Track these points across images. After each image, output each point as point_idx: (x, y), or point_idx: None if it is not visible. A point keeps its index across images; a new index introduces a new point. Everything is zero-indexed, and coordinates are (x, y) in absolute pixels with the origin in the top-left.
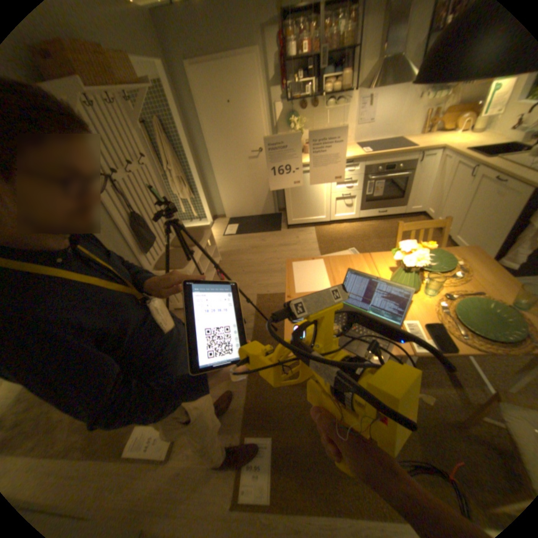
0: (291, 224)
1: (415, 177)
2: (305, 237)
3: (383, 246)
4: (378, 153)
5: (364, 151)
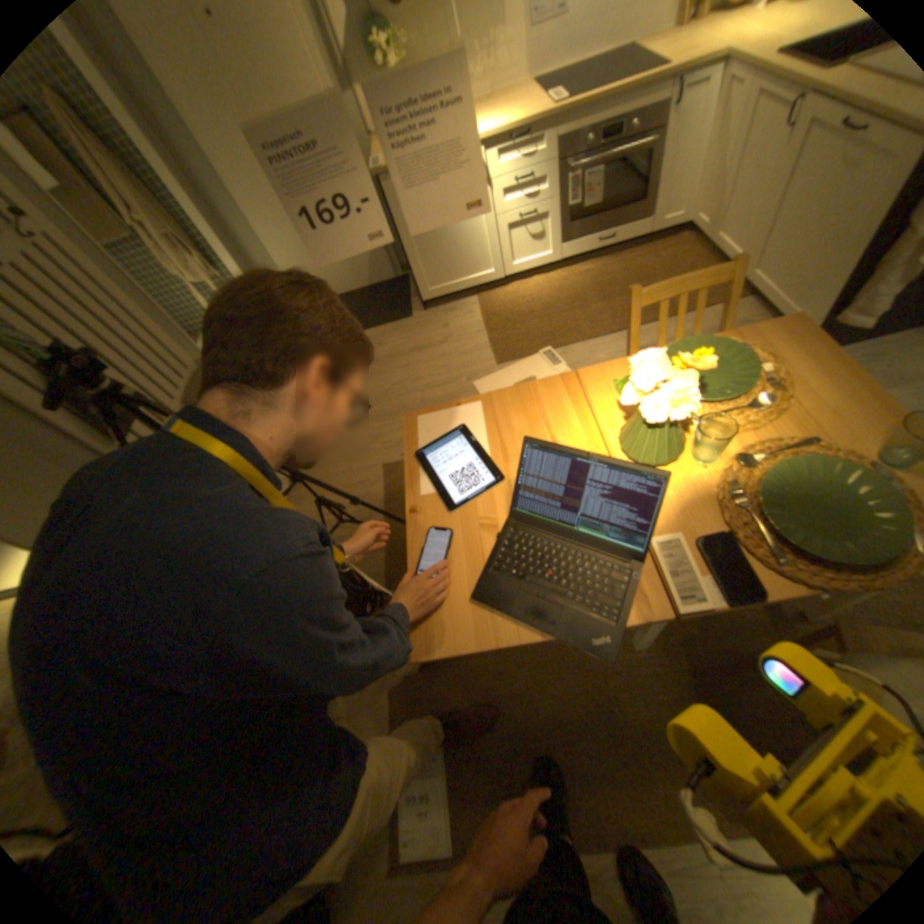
0: (429, 298)
1: (667, 143)
2: (461, 321)
3: (612, 315)
4: (581, 100)
5: (551, 98)
